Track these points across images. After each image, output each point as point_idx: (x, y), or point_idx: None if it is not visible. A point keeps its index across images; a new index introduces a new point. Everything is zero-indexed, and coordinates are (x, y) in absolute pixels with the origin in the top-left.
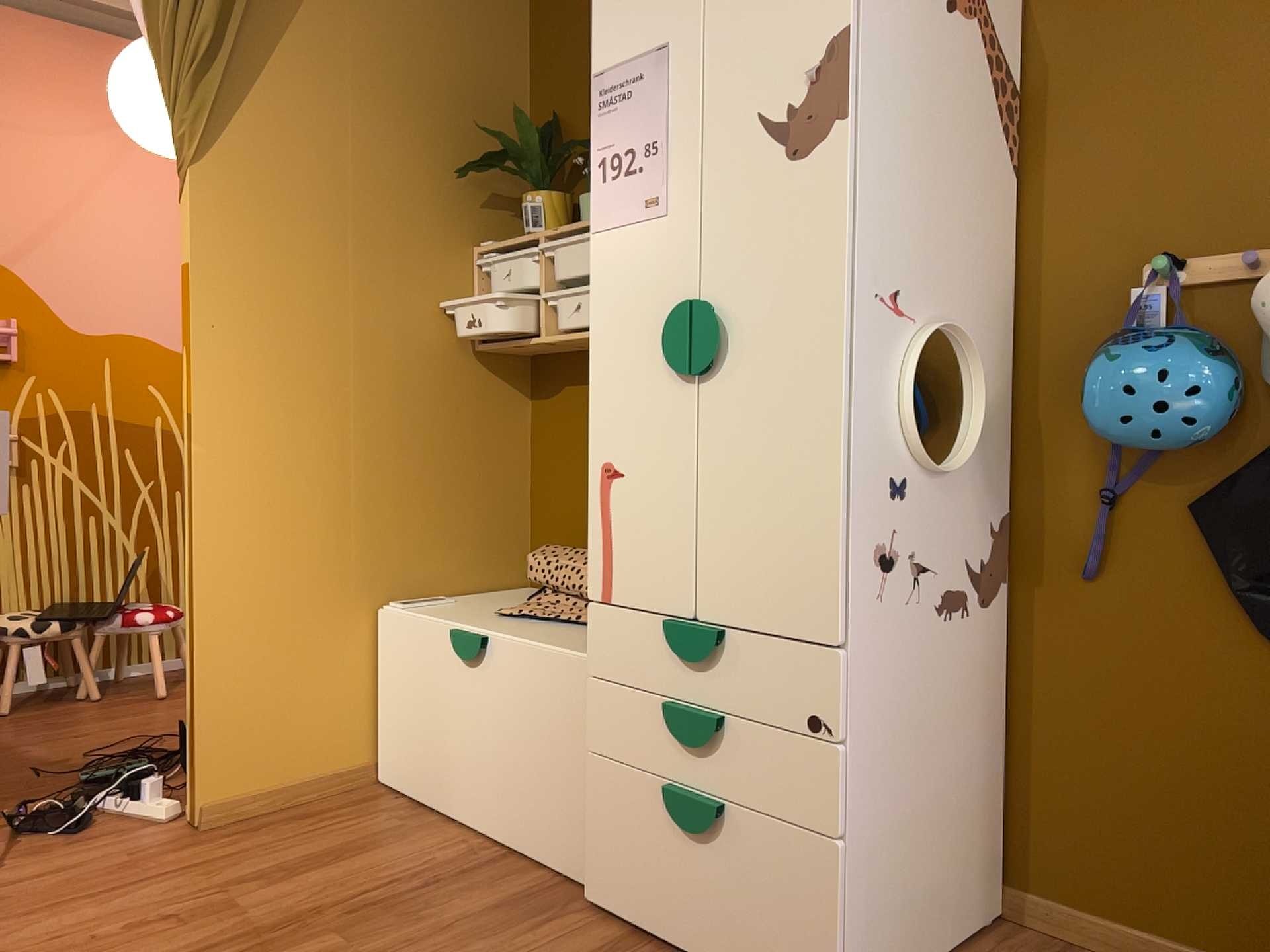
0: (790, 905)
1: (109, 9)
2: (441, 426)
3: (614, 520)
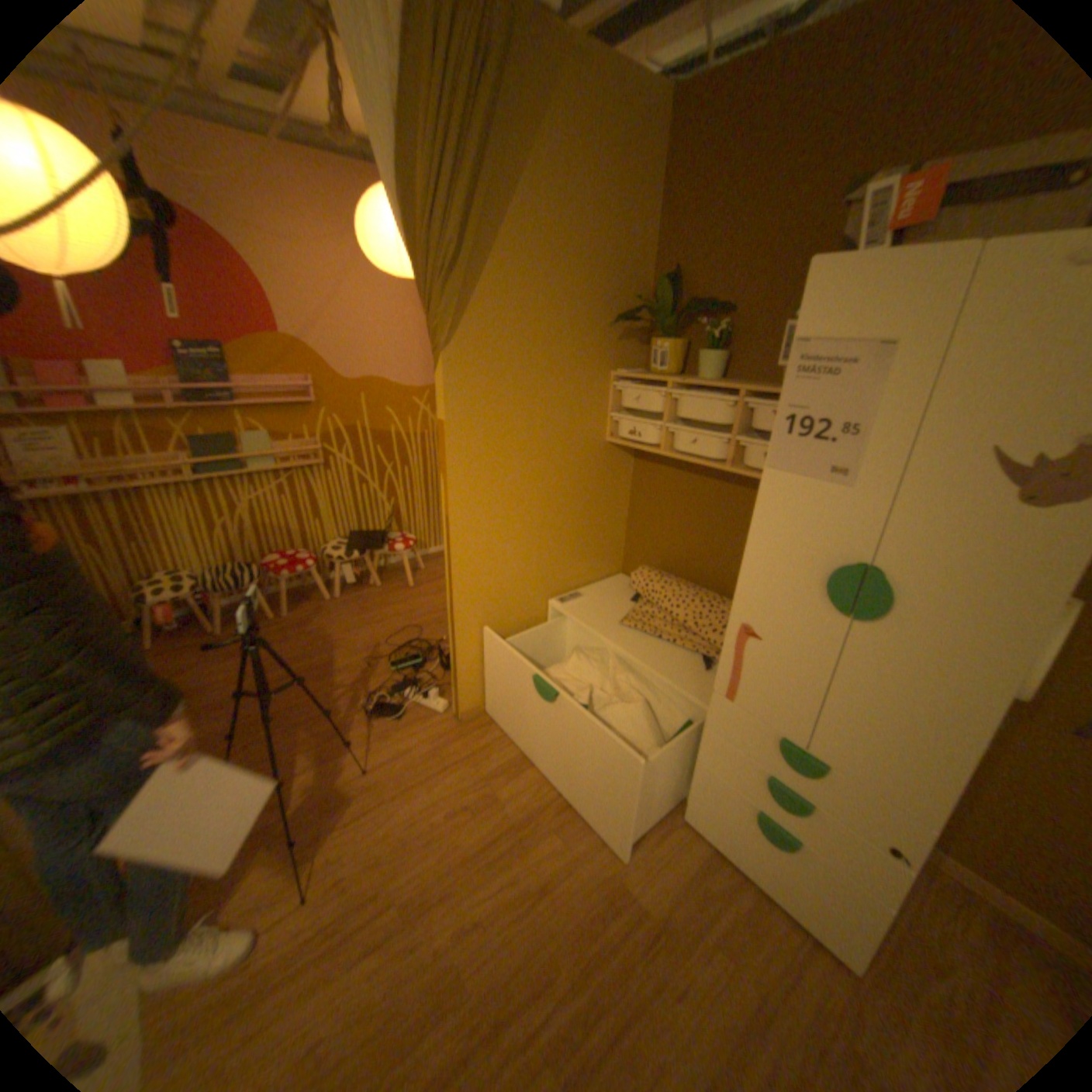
0: (842, 912)
1: (333, 132)
2: (584, 493)
3: (746, 661)
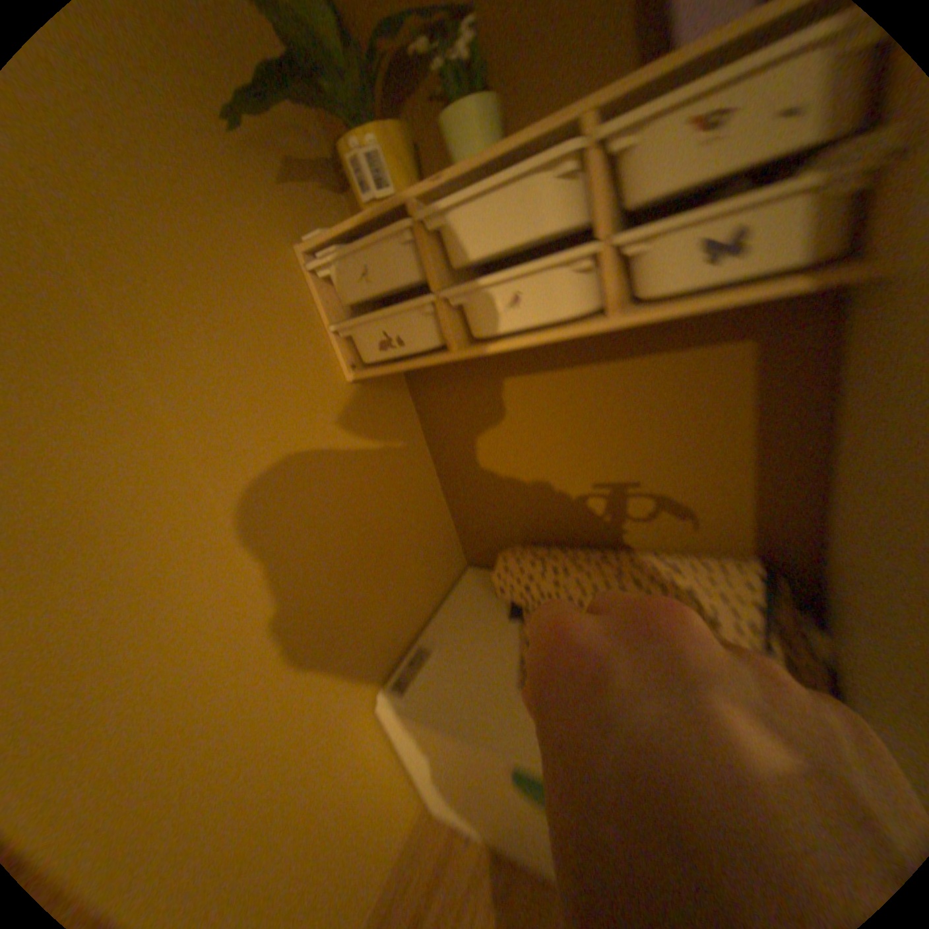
0: None
1: None
2: (351, 486)
3: None
